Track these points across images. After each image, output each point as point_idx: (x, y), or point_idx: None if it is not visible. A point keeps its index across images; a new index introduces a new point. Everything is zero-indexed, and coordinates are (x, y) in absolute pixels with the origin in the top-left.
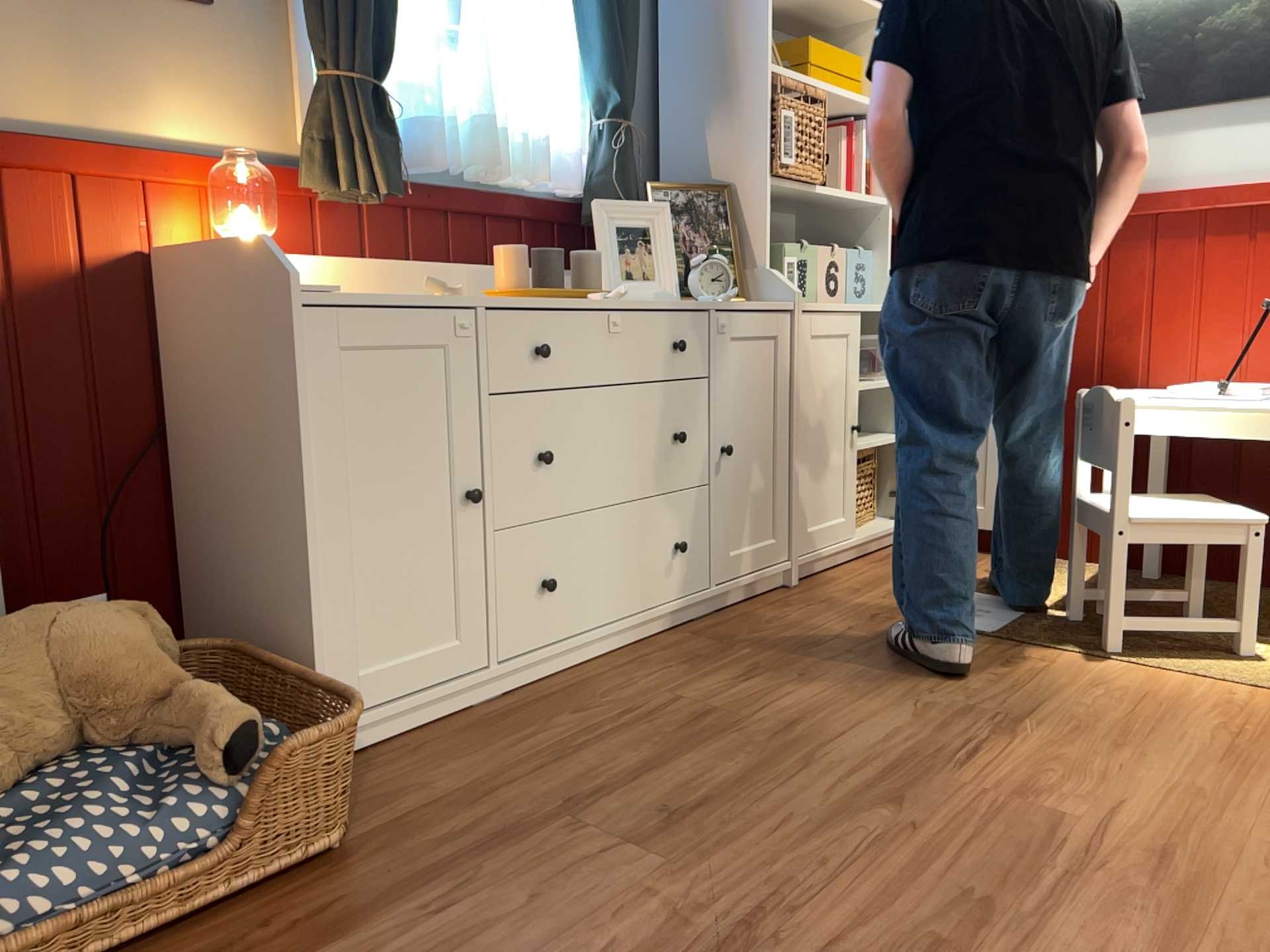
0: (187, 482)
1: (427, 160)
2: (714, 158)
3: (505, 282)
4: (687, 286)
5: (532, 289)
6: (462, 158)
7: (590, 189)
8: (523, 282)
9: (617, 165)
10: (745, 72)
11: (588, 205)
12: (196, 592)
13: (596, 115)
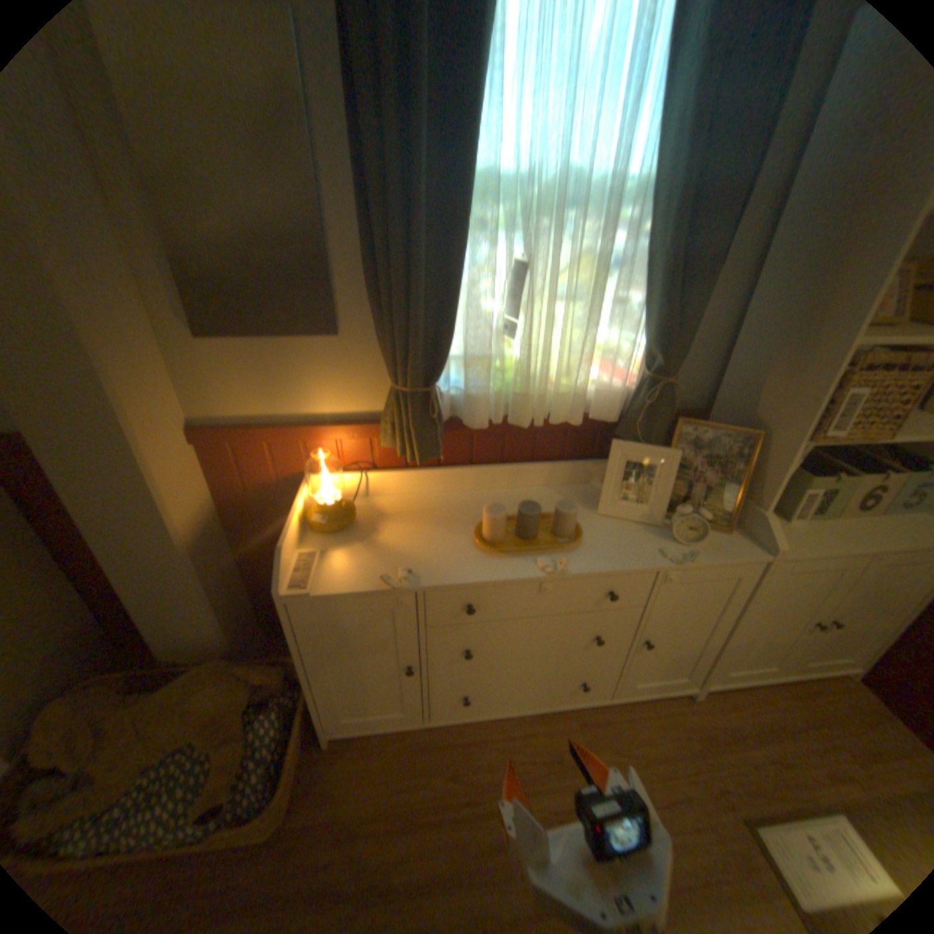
0: None
1: (472, 422)
2: (765, 399)
3: (486, 531)
4: (671, 520)
5: (495, 550)
6: (510, 409)
7: (626, 417)
8: (499, 534)
9: (646, 413)
10: (827, 338)
11: (621, 428)
12: None
13: (647, 364)
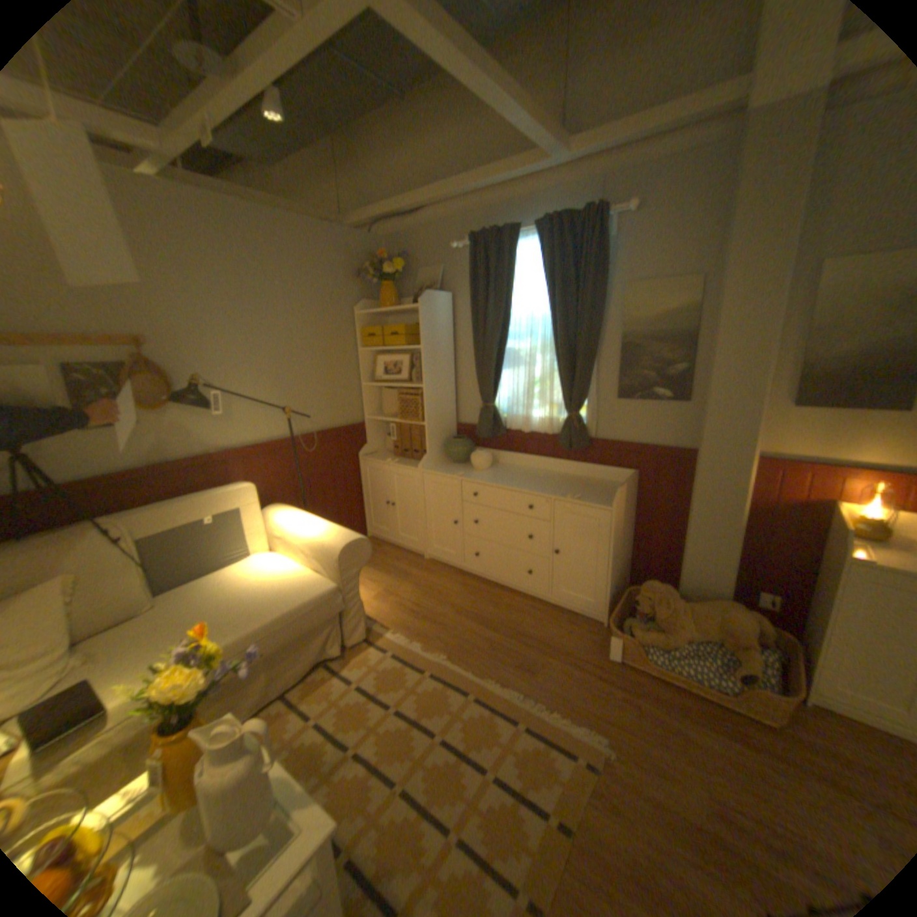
0: (820, 581)
1: None
2: None
3: None
4: None
5: None
6: None
7: None
8: None
9: None
10: None
11: None
12: (812, 616)
13: None
